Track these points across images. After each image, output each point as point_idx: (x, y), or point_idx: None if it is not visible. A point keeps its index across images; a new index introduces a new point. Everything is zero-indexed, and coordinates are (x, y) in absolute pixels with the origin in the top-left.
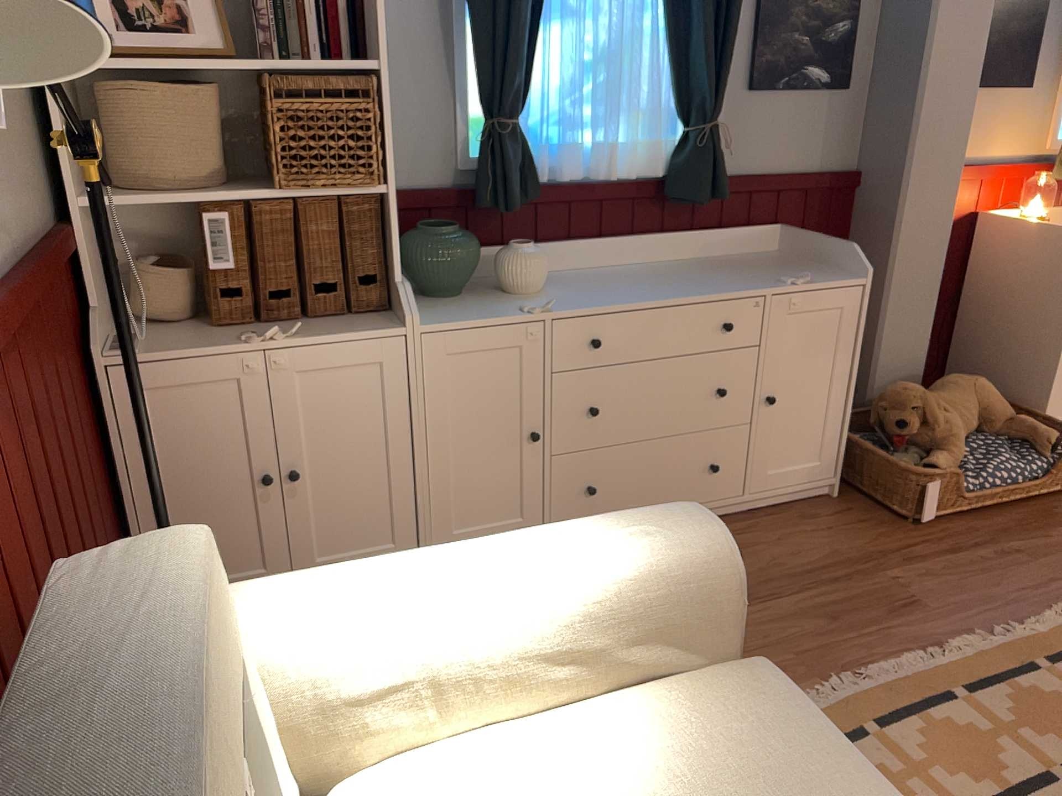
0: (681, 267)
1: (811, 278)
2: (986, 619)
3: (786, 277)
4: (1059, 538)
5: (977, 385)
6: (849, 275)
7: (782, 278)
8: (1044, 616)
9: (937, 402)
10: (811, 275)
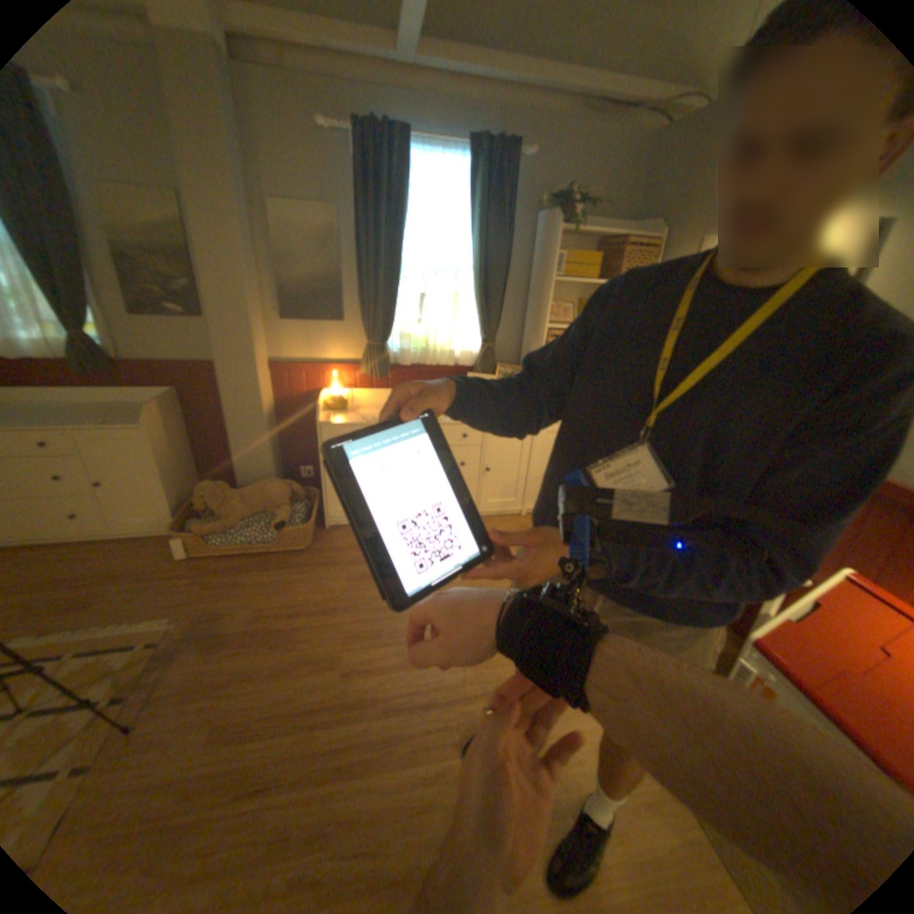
0: (81, 408)
1: (96, 423)
2: (100, 623)
3: (93, 420)
4: (239, 579)
5: (264, 487)
6: (136, 422)
7: (98, 420)
8: (132, 626)
9: (230, 494)
10: (99, 421)
